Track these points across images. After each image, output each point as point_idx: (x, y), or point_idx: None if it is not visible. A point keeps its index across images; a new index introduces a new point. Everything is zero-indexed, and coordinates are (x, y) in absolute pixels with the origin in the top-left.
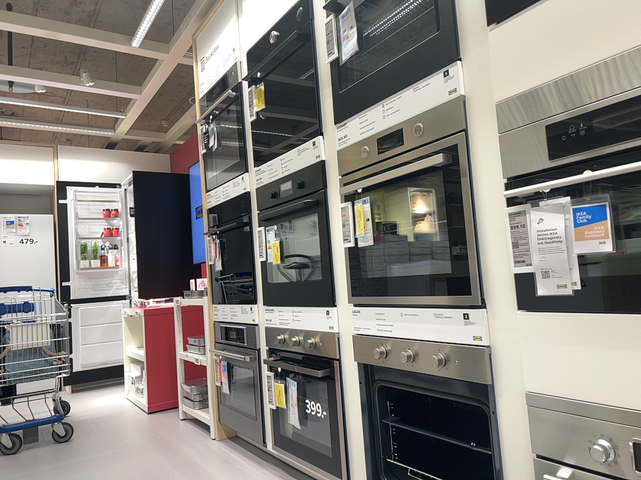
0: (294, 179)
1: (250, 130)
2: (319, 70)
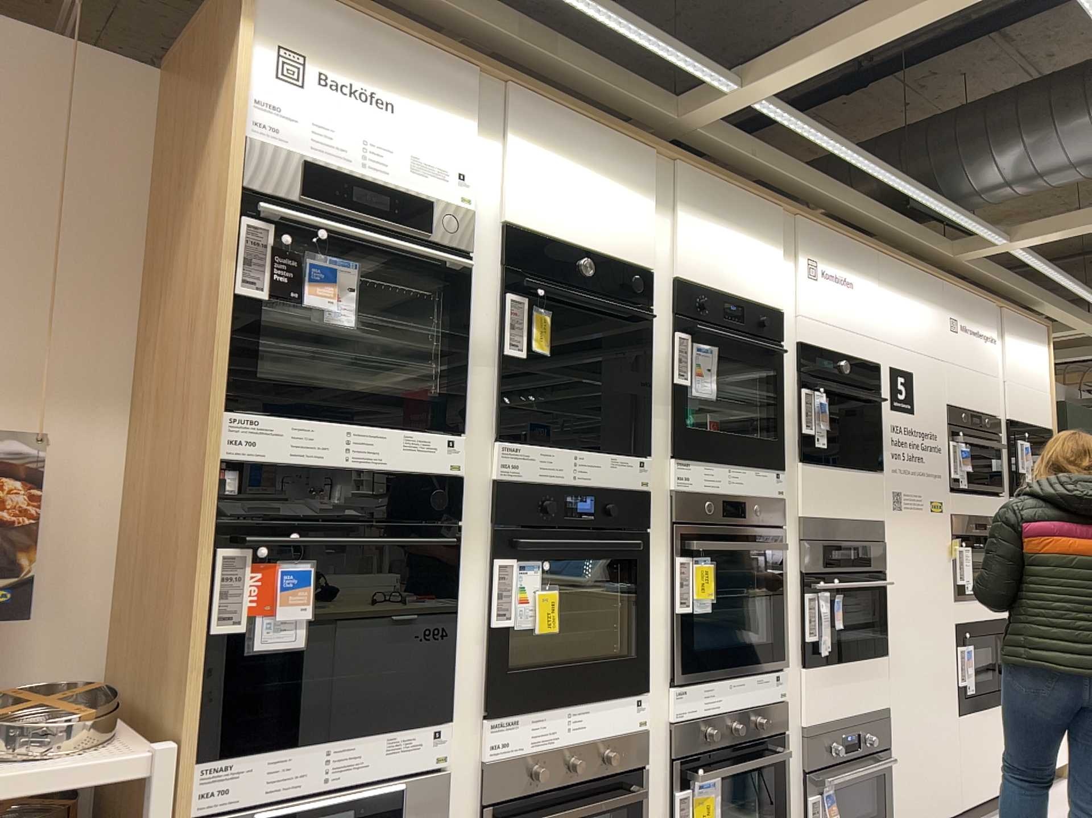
0: (599, 497)
1: (485, 362)
2: (647, 377)
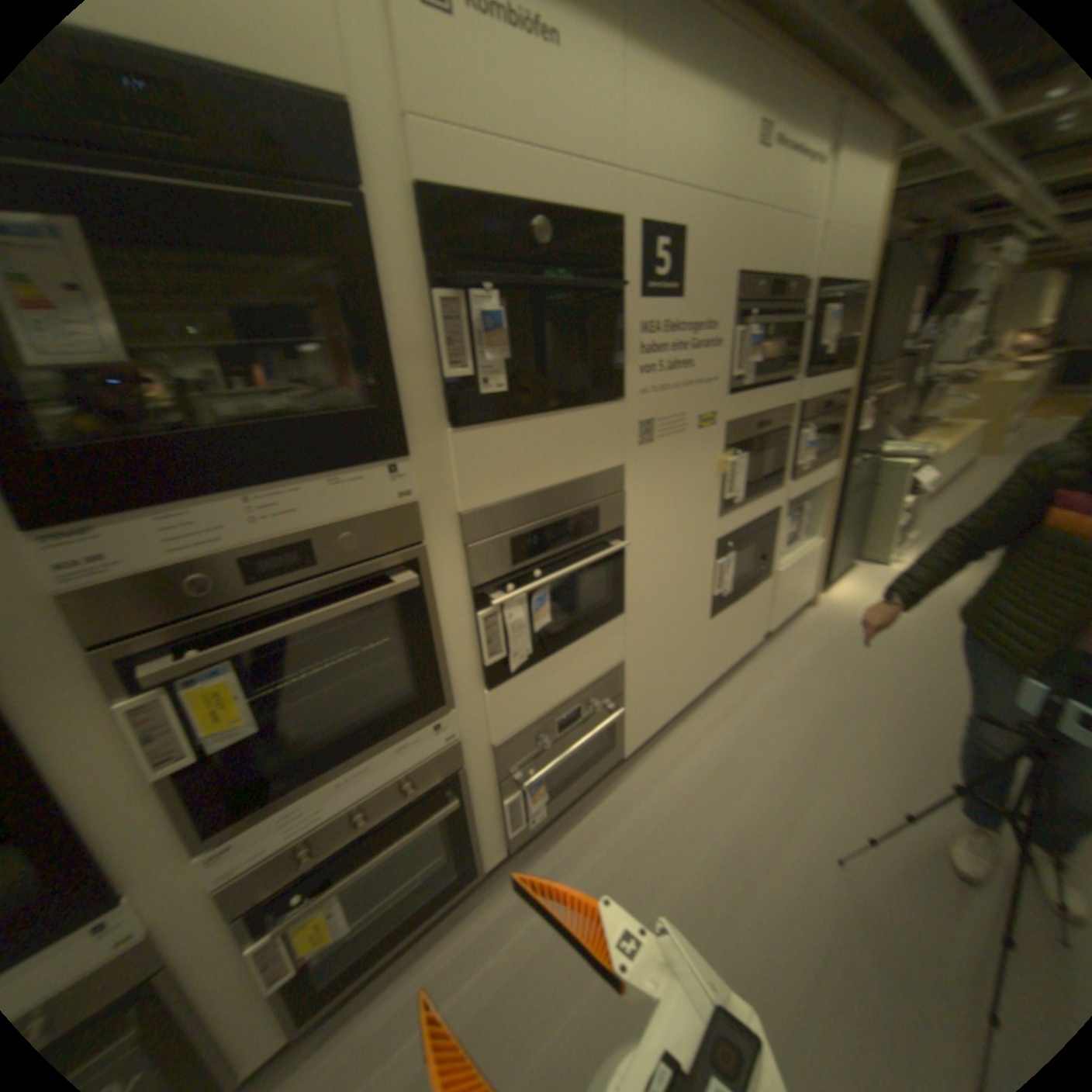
0: None
1: None
2: None
